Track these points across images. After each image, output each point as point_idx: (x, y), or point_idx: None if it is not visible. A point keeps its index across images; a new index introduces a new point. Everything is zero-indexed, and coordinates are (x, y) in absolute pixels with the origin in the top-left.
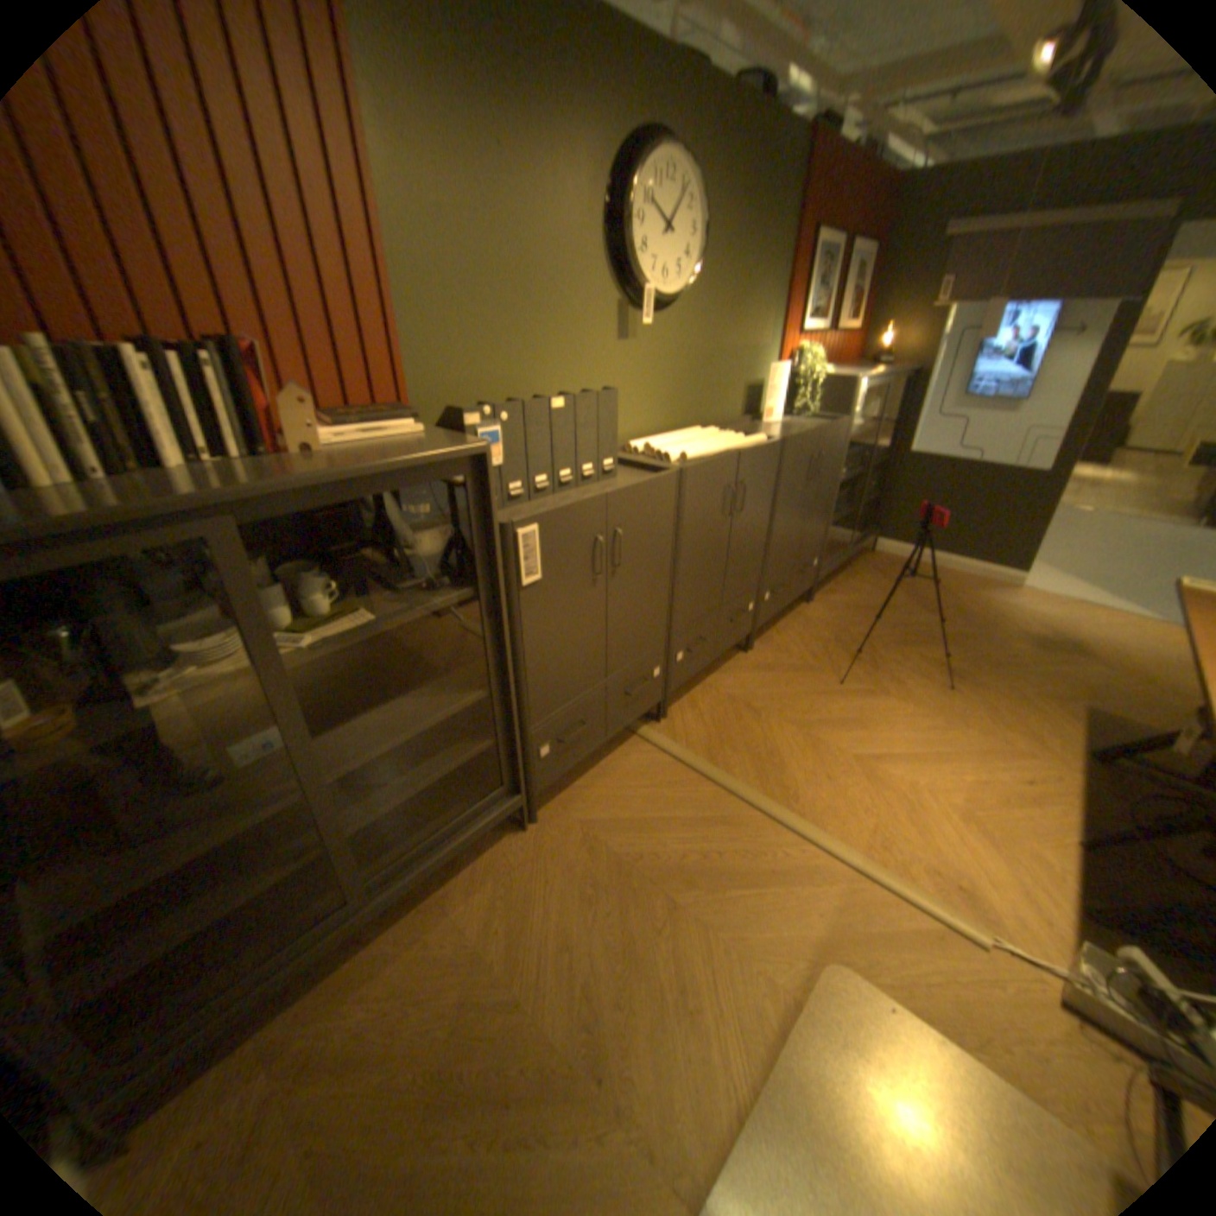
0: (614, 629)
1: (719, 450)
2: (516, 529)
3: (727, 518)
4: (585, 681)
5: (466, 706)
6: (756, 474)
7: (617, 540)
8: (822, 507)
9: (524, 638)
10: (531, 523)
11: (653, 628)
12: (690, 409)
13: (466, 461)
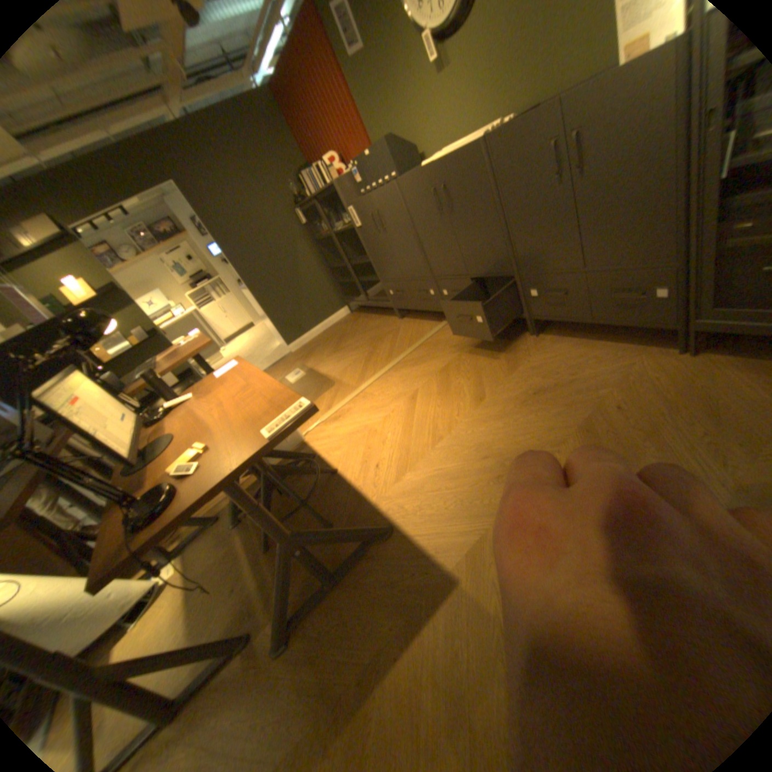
0: (397, 256)
1: (440, 156)
2: (348, 206)
3: (442, 209)
4: (394, 273)
5: (369, 261)
6: (457, 175)
7: (378, 214)
8: (636, 206)
9: (366, 244)
10: (350, 204)
11: (418, 265)
12: (522, 90)
13: (336, 184)
